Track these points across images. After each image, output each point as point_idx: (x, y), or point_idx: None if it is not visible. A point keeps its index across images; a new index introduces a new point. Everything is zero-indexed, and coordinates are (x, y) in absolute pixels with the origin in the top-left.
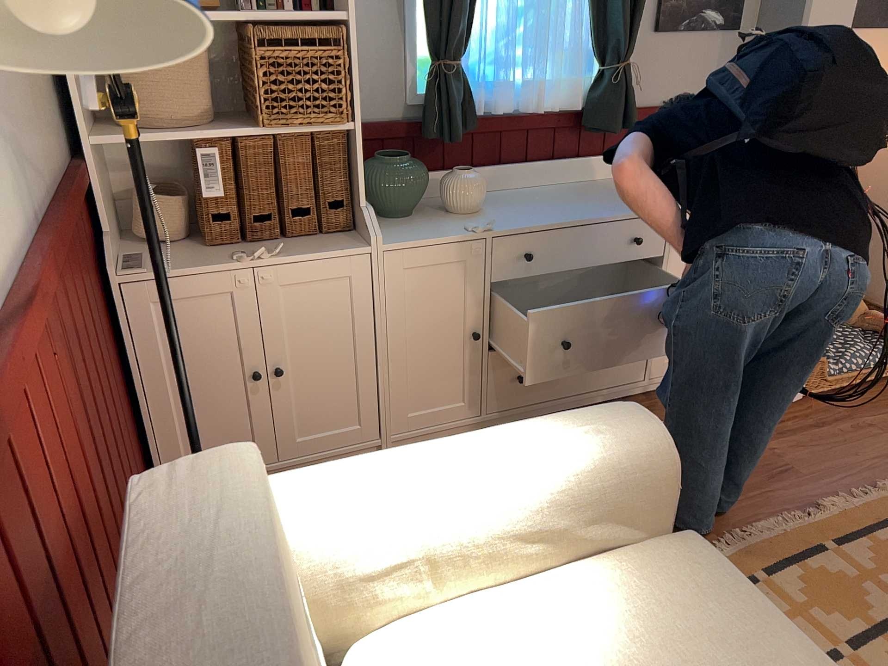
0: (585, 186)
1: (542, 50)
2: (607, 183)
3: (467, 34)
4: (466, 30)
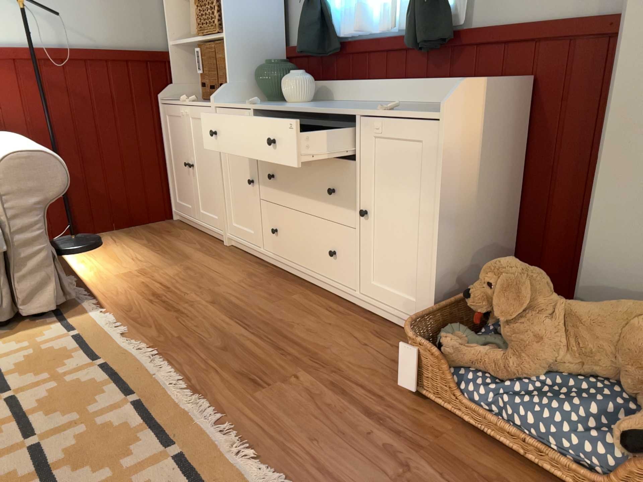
0: (407, 104)
1: None
2: (428, 105)
3: None
4: None
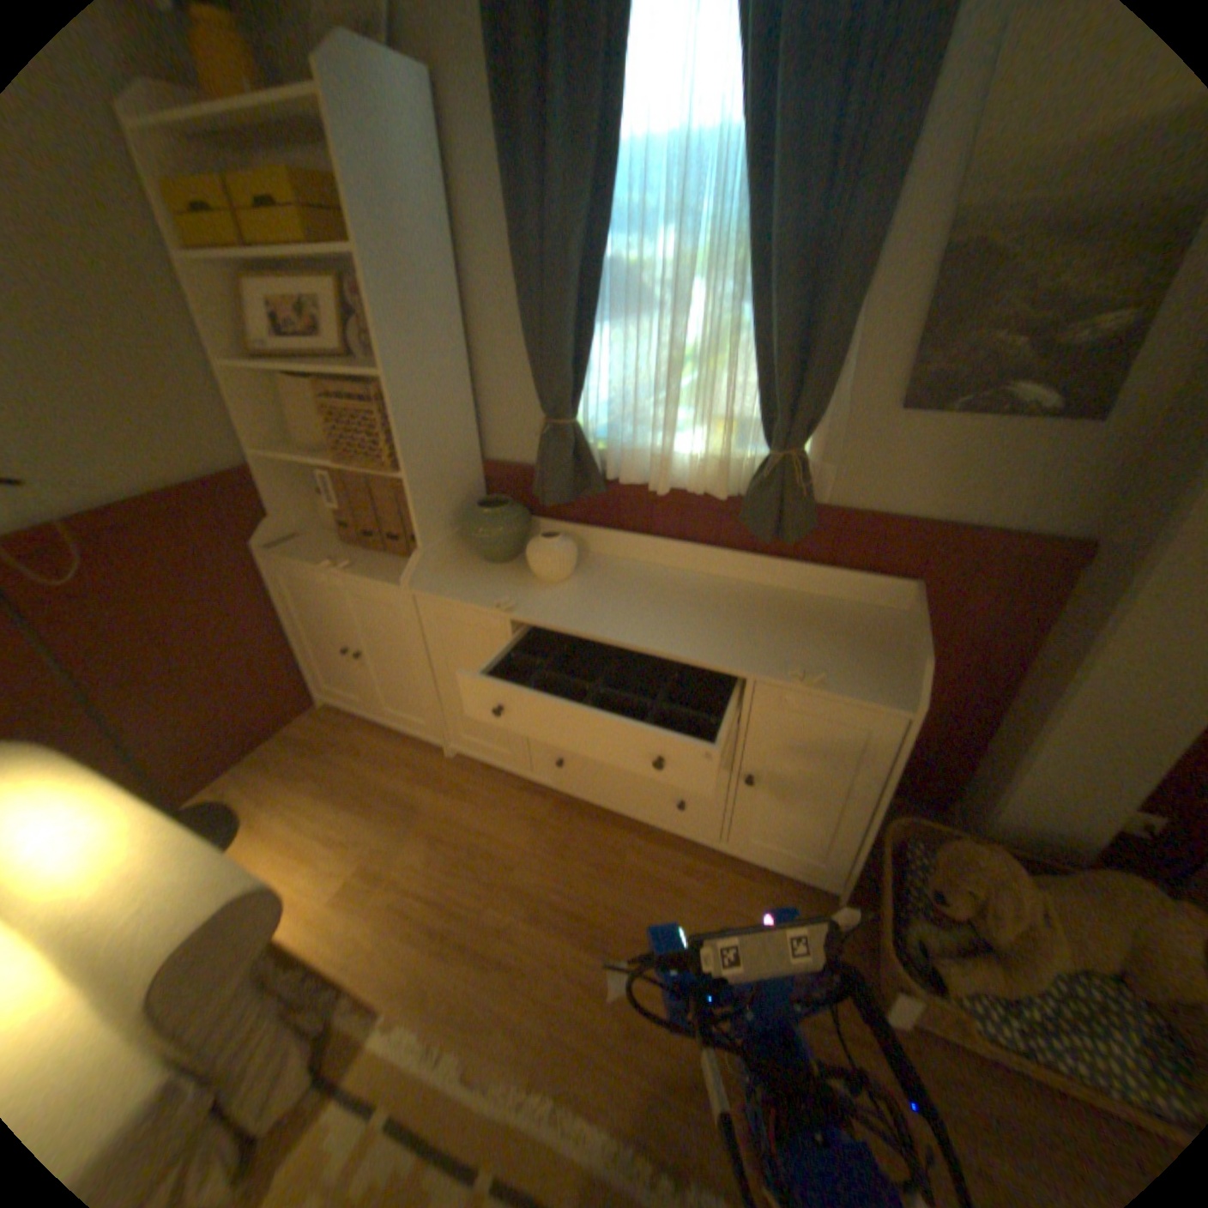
0: (740, 589)
1: (667, 418)
2: (775, 595)
3: (579, 389)
4: (570, 386)
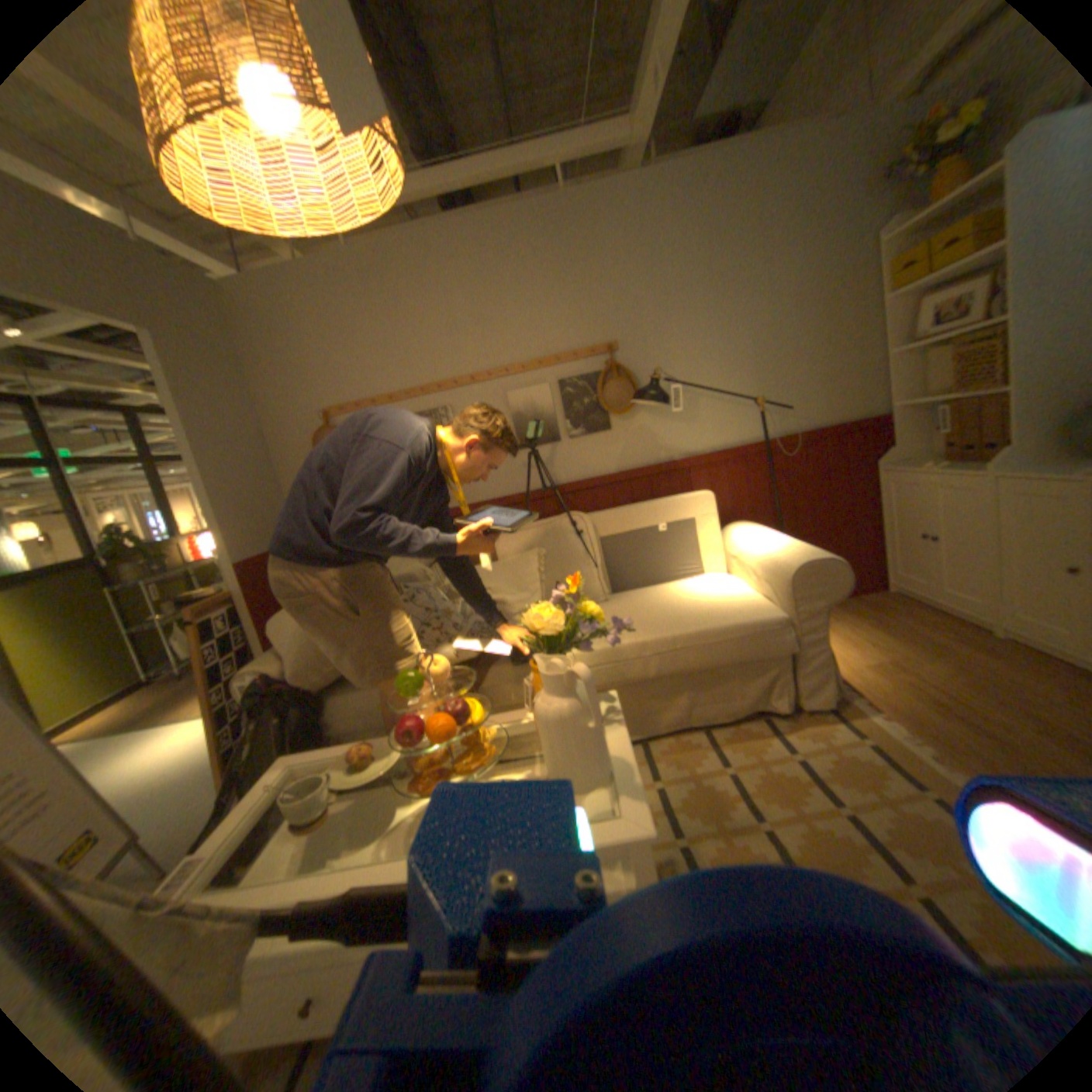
0: None
1: None
2: None
3: None
4: None
